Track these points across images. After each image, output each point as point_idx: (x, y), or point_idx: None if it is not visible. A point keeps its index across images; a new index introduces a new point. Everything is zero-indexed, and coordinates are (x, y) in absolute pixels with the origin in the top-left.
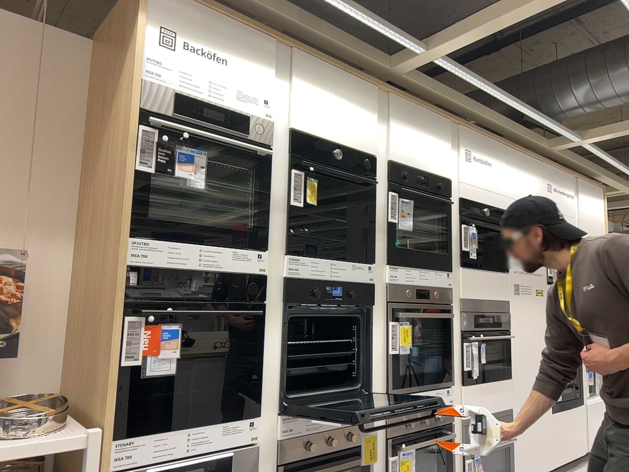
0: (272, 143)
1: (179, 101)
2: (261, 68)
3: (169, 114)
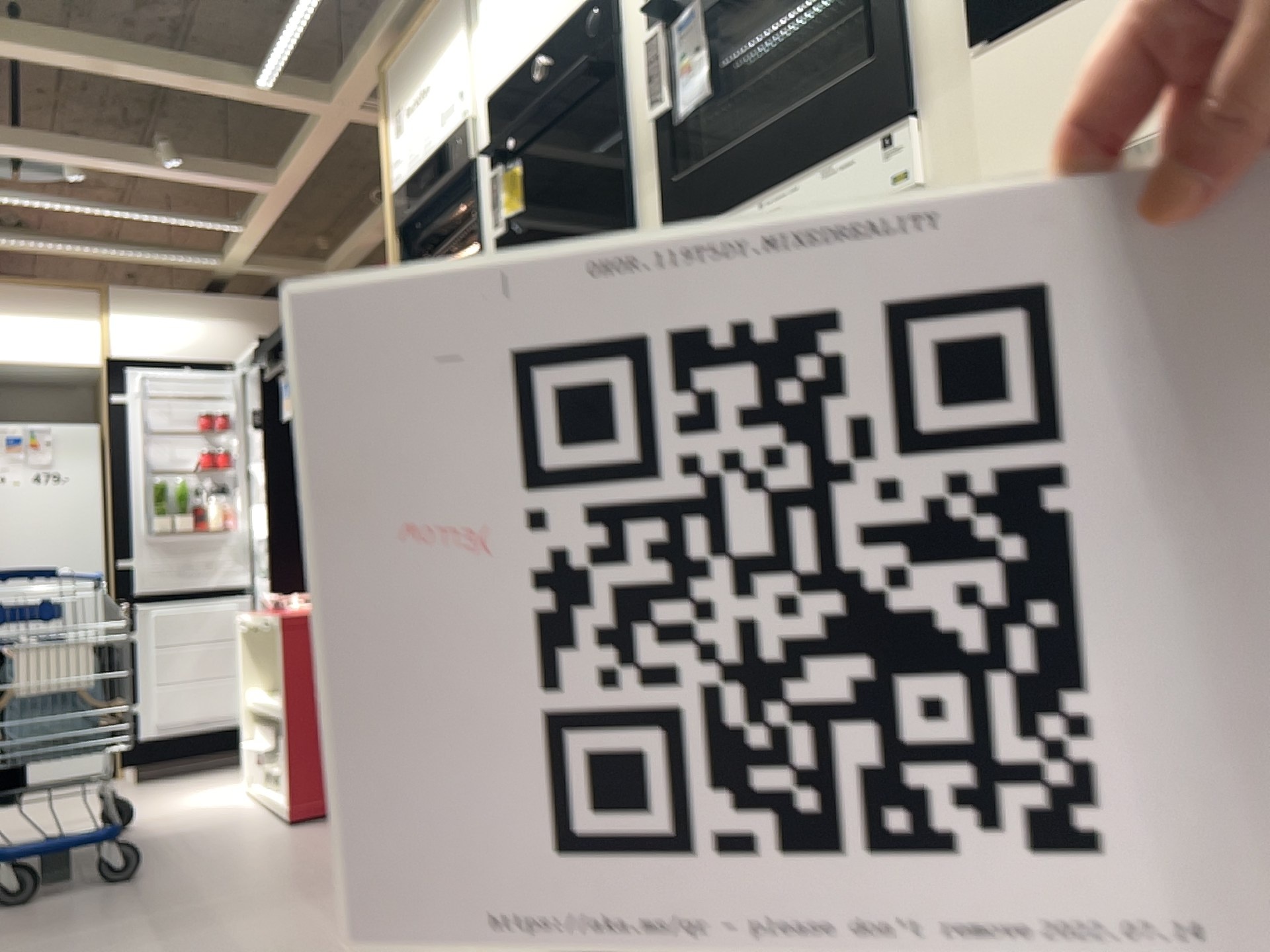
0: (465, 151)
1: (401, 192)
2: (447, 42)
3: (400, 216)
